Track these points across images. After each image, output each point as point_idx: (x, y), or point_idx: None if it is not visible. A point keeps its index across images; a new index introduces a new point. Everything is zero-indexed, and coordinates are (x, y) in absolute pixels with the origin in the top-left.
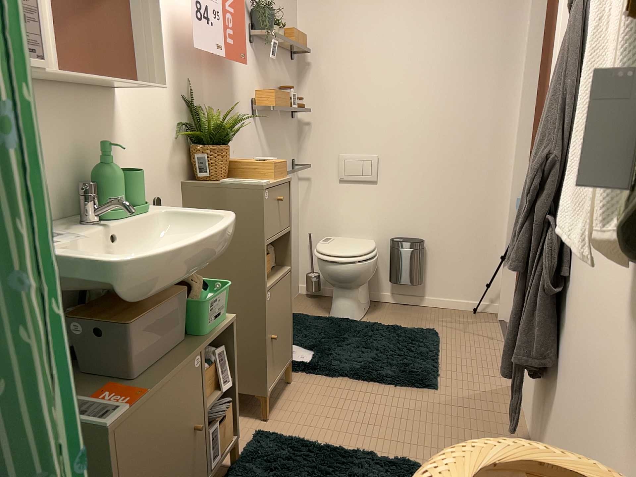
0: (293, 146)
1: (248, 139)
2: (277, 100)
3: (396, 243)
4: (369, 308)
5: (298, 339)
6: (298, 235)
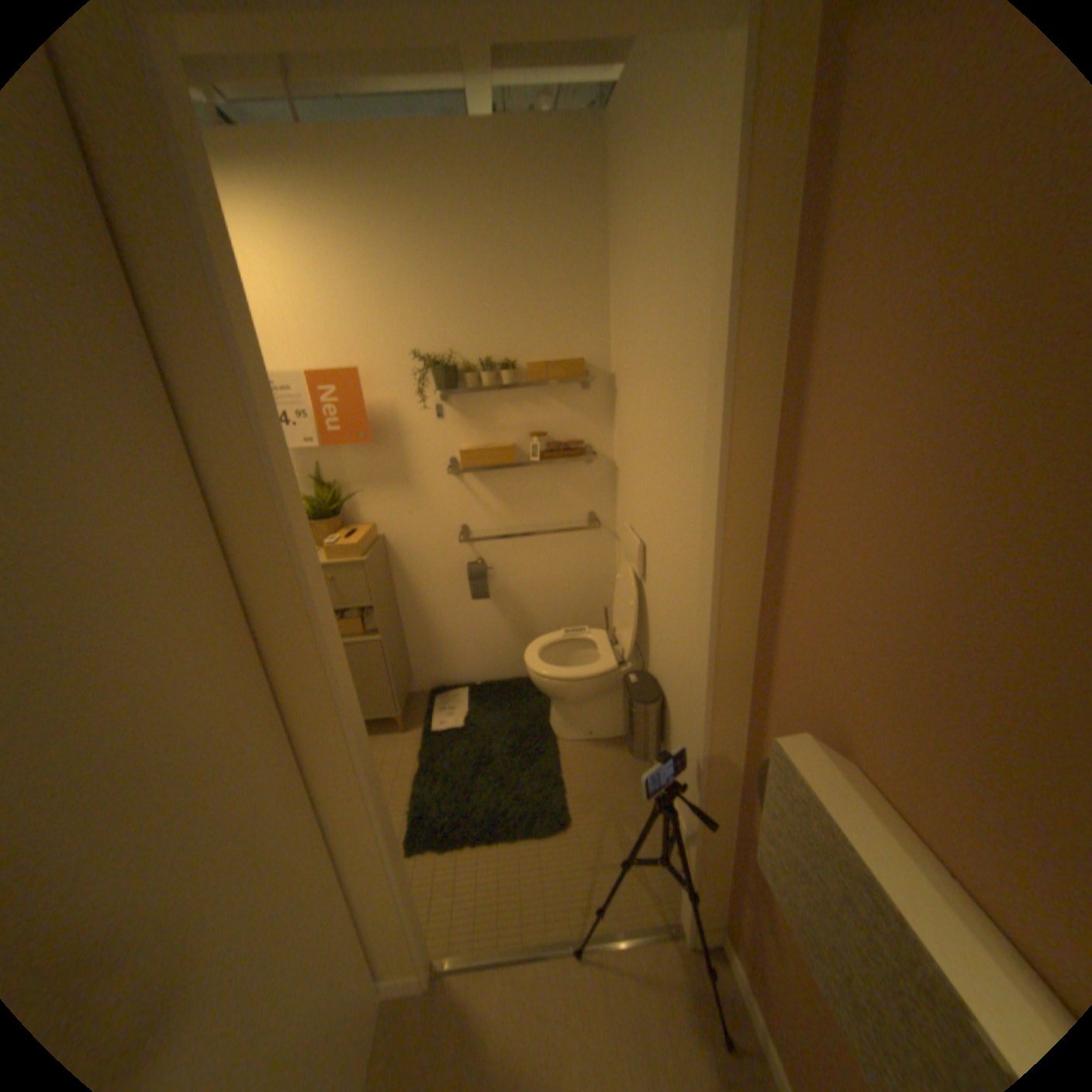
0: (586, 492)
1: (437, 496)
2: (463, 456)
3: (625, 679)
4: (613, 738)
5: (474, 708)
6: (607, 600)
